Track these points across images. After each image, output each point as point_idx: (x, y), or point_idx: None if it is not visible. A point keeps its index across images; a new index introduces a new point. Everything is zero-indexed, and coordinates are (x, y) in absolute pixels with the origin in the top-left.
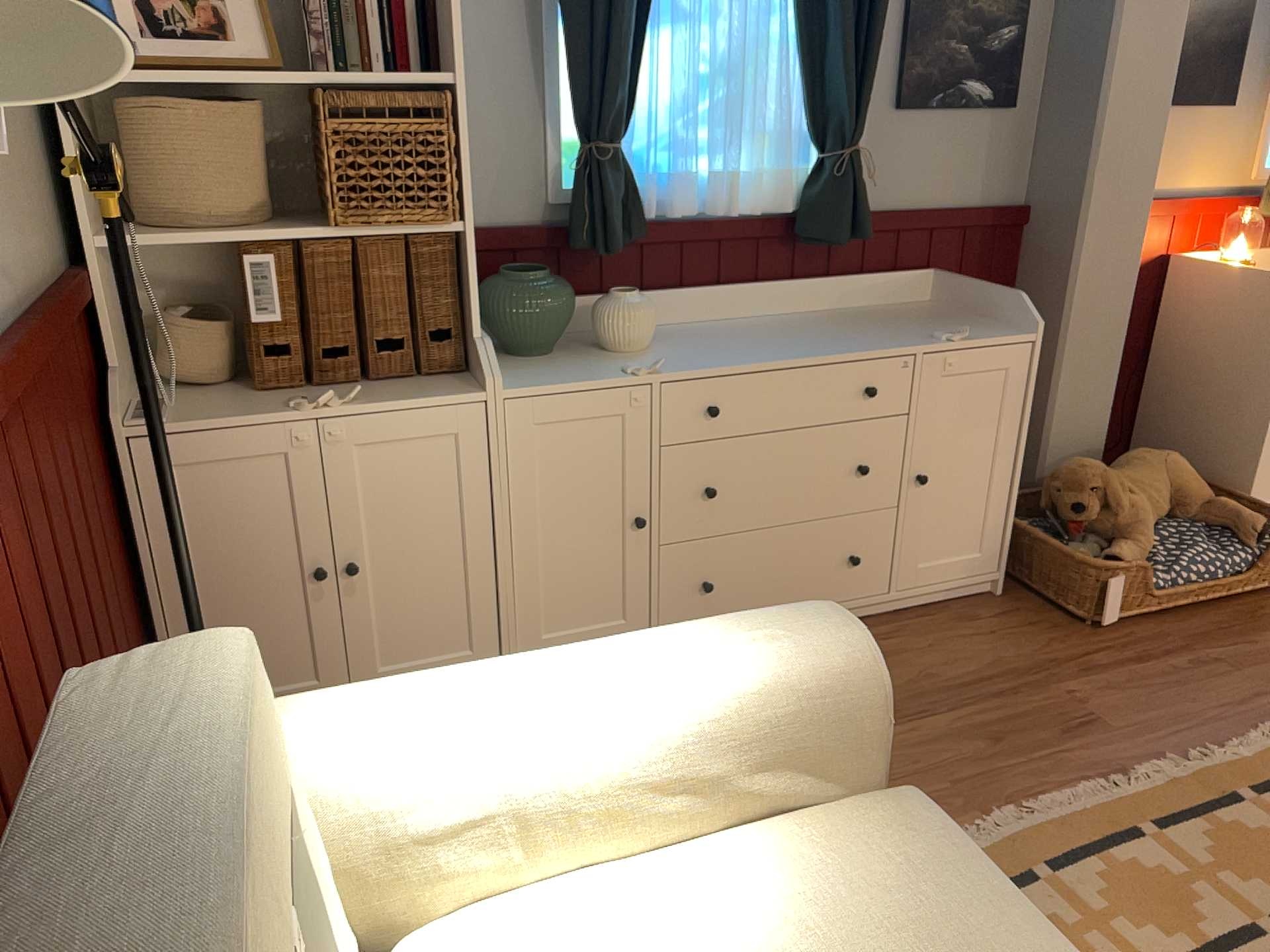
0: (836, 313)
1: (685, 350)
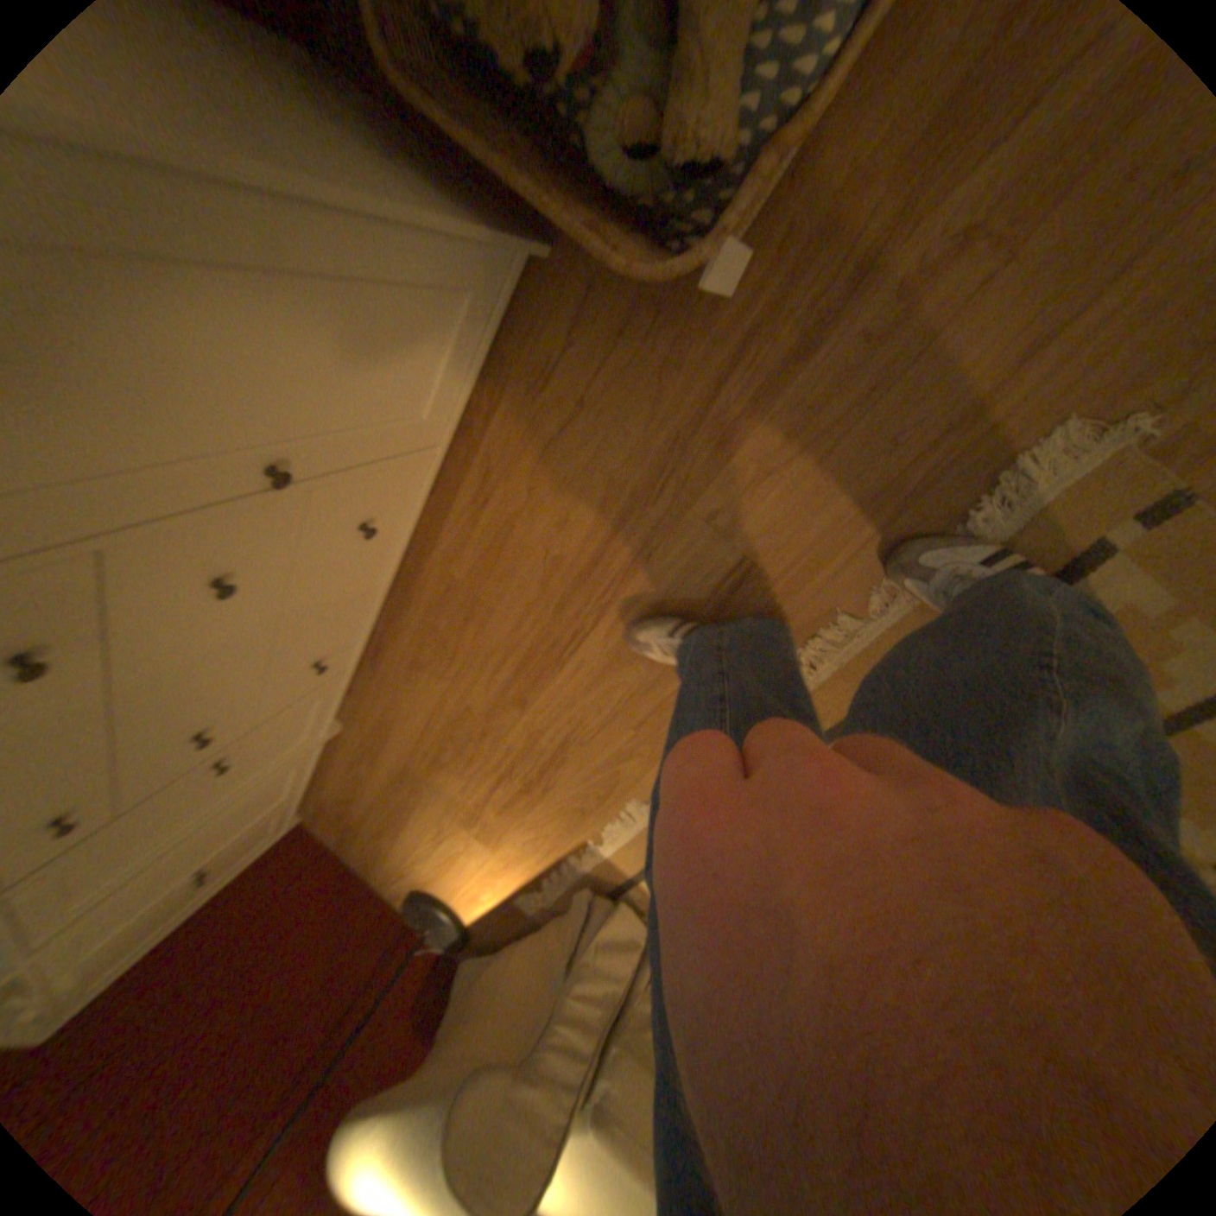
0: None
1: None
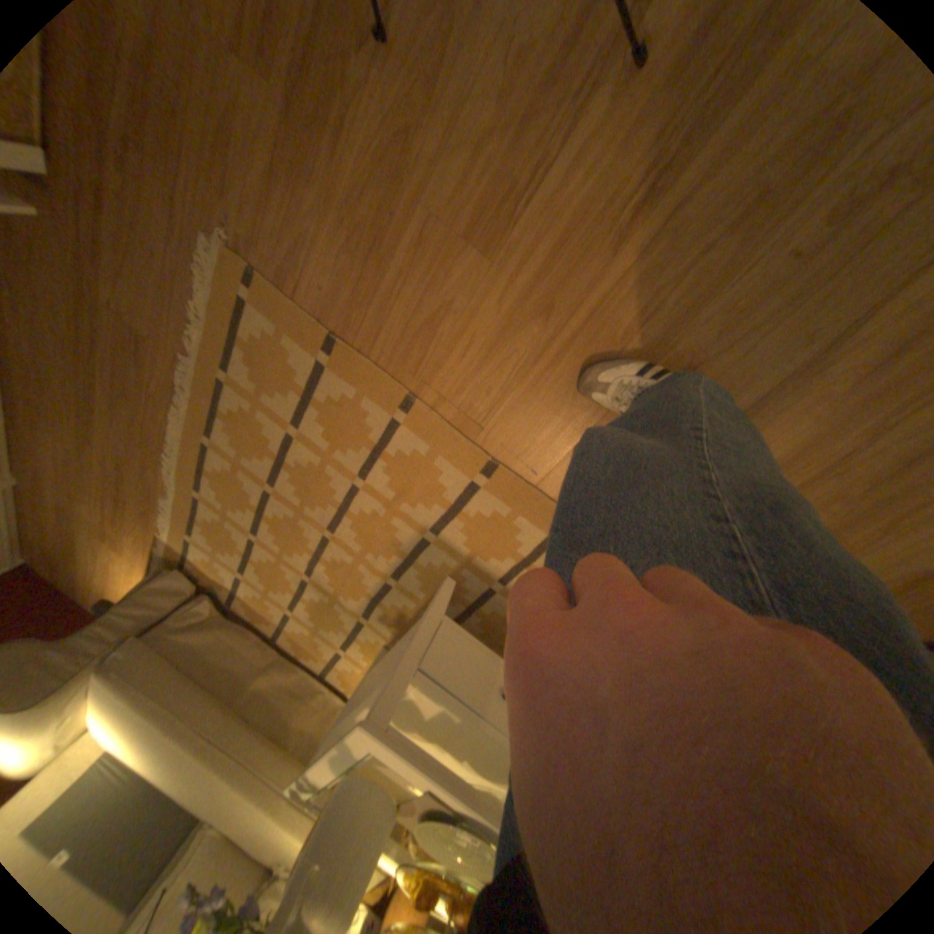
0: None
1: None
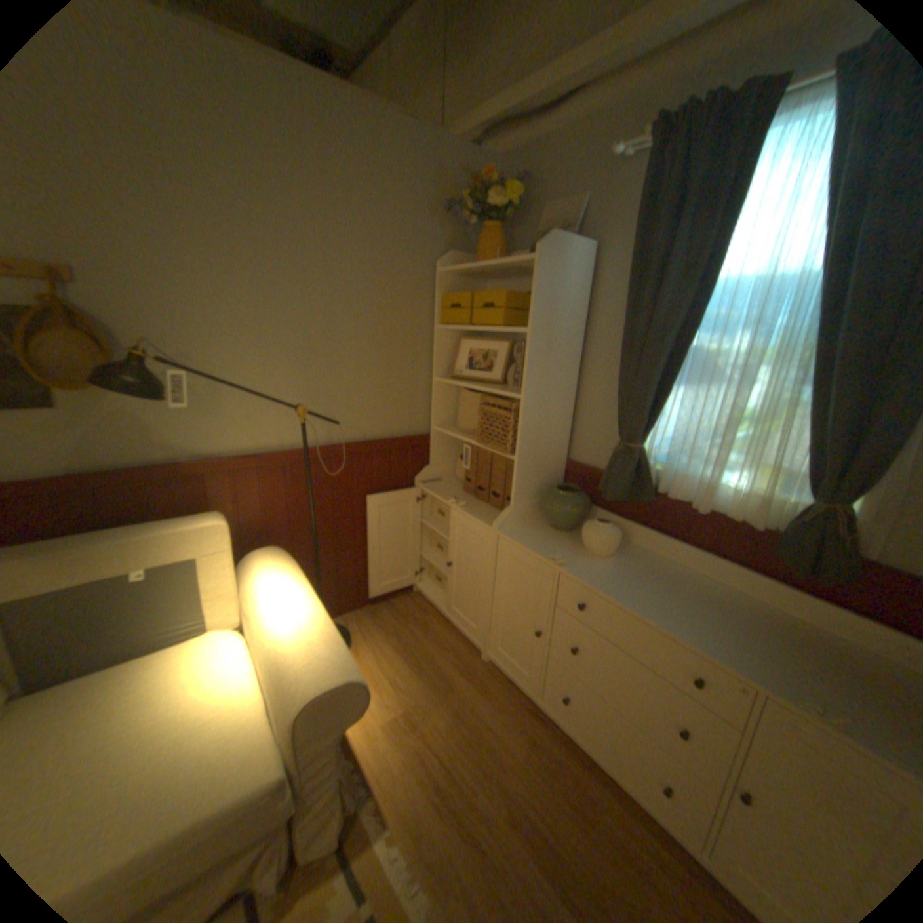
0: (804, 630)
1: (613, 571)
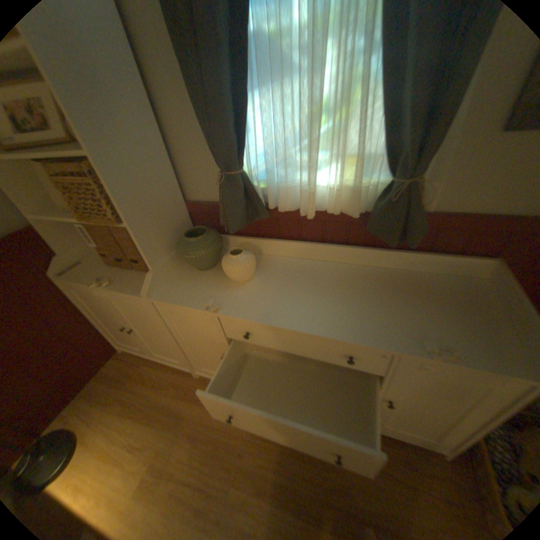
0: (391, 275)
1: (258, 291)
